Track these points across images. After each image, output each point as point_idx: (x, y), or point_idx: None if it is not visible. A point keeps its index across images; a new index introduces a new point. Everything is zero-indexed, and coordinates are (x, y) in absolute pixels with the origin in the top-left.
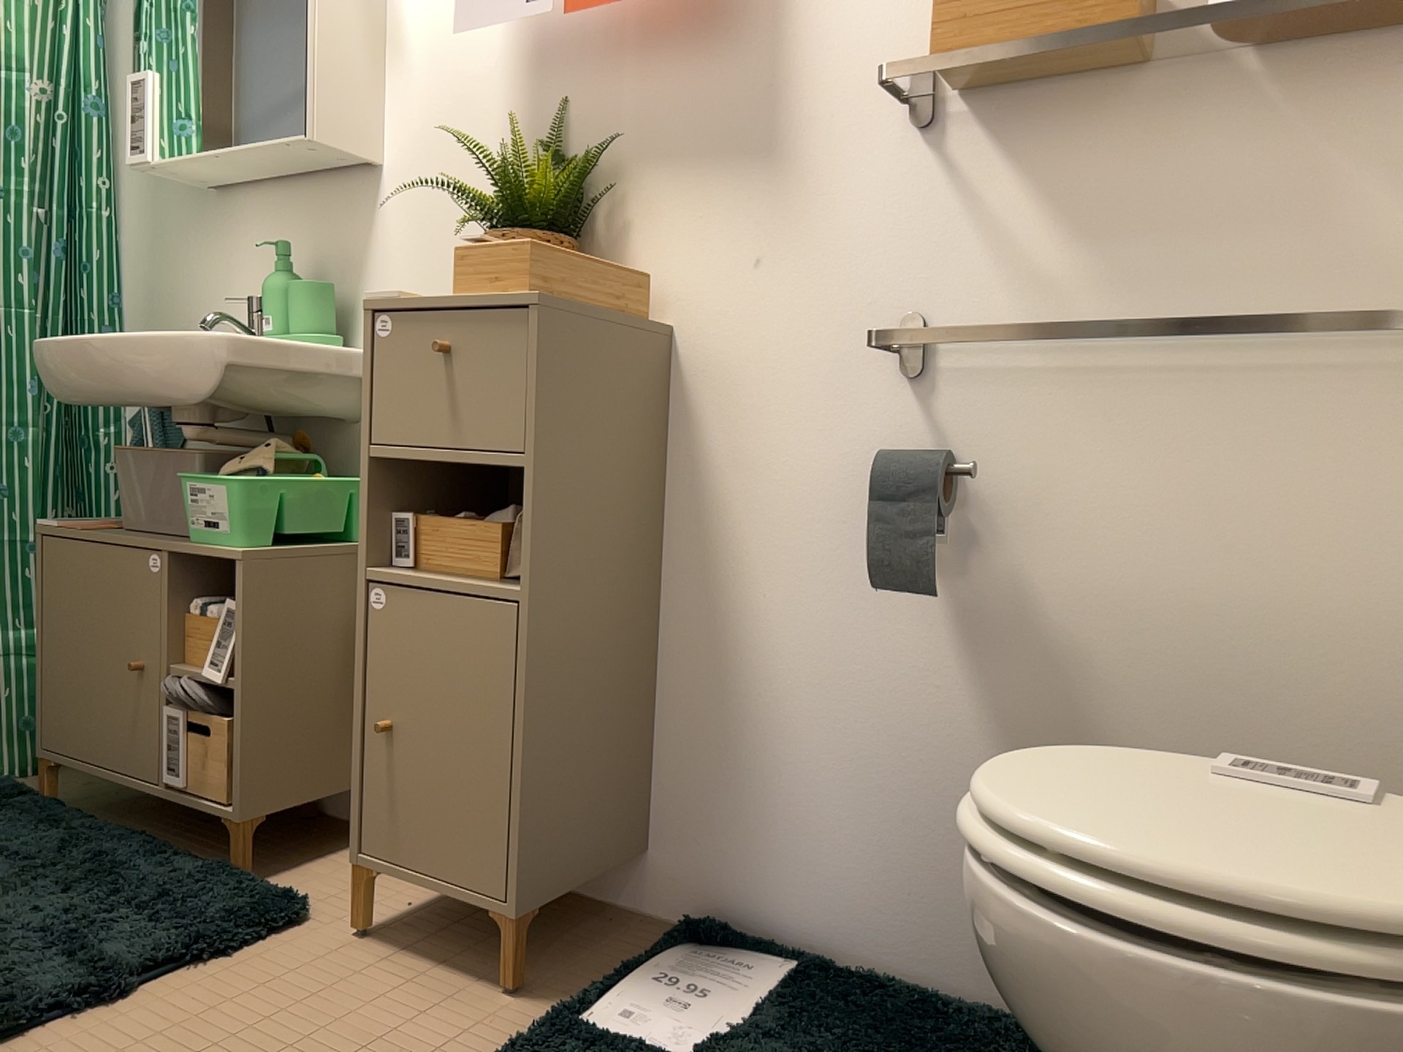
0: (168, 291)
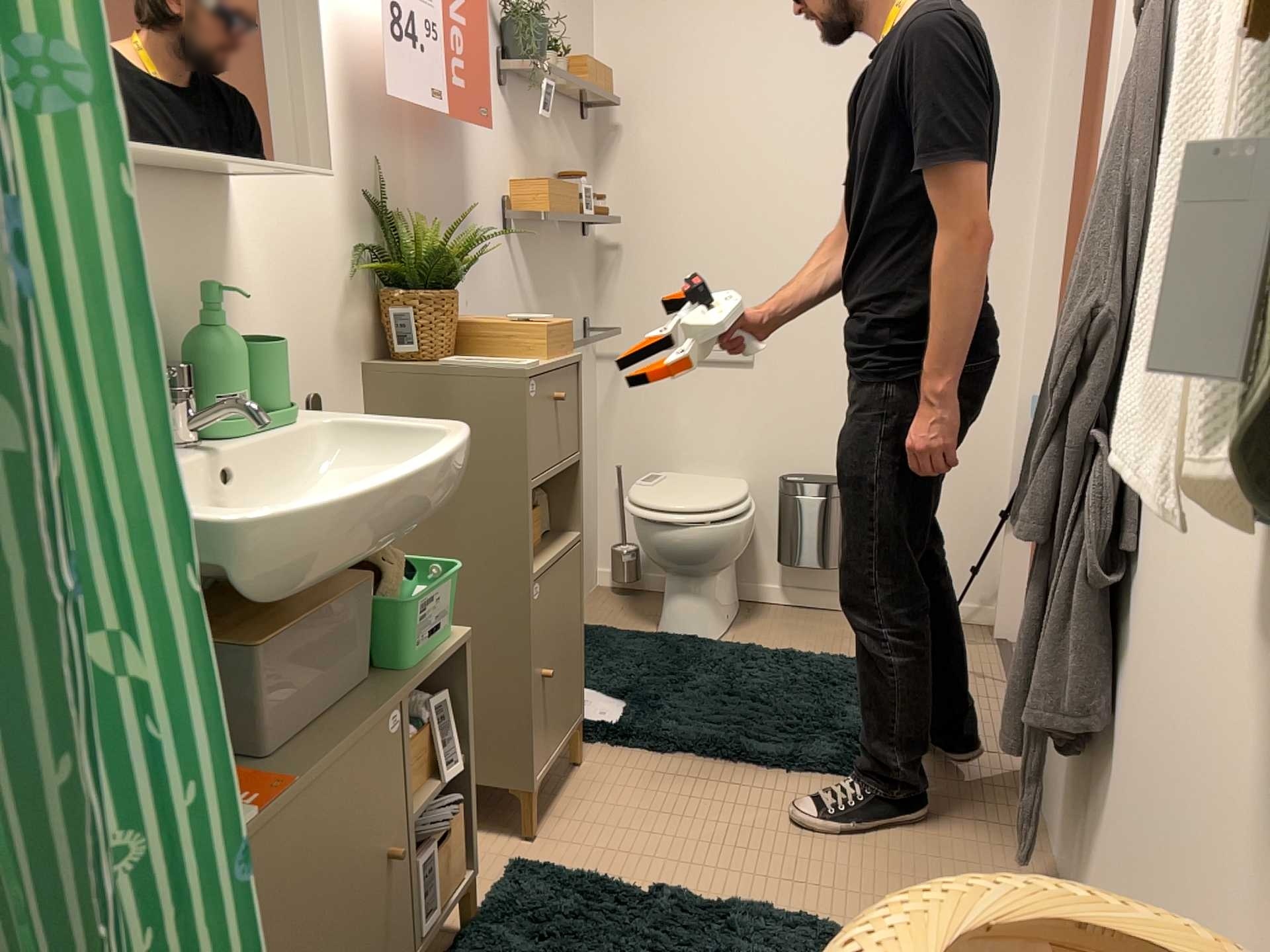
0: None
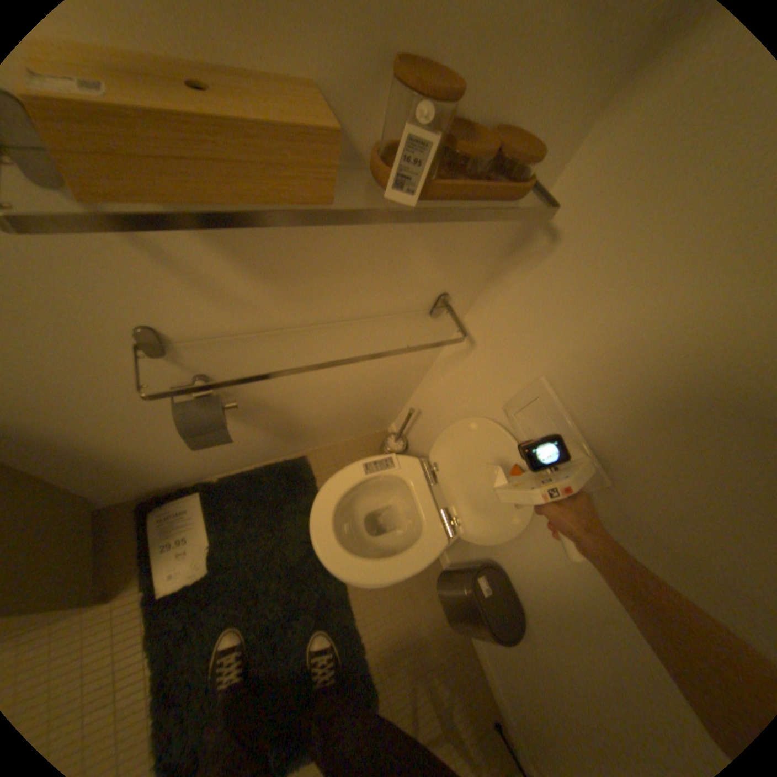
0: None
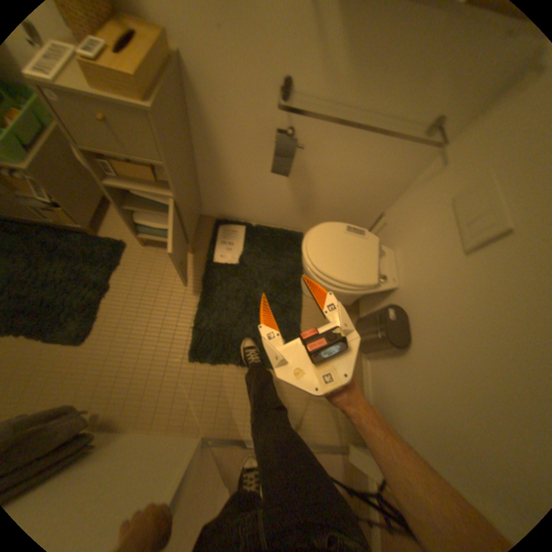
0: None
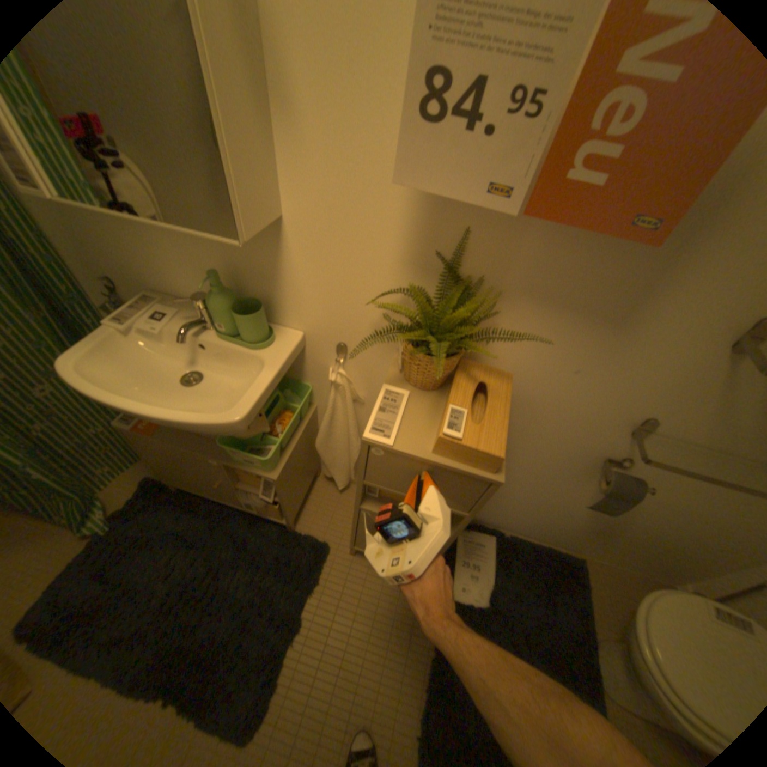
0: (89, 237)
